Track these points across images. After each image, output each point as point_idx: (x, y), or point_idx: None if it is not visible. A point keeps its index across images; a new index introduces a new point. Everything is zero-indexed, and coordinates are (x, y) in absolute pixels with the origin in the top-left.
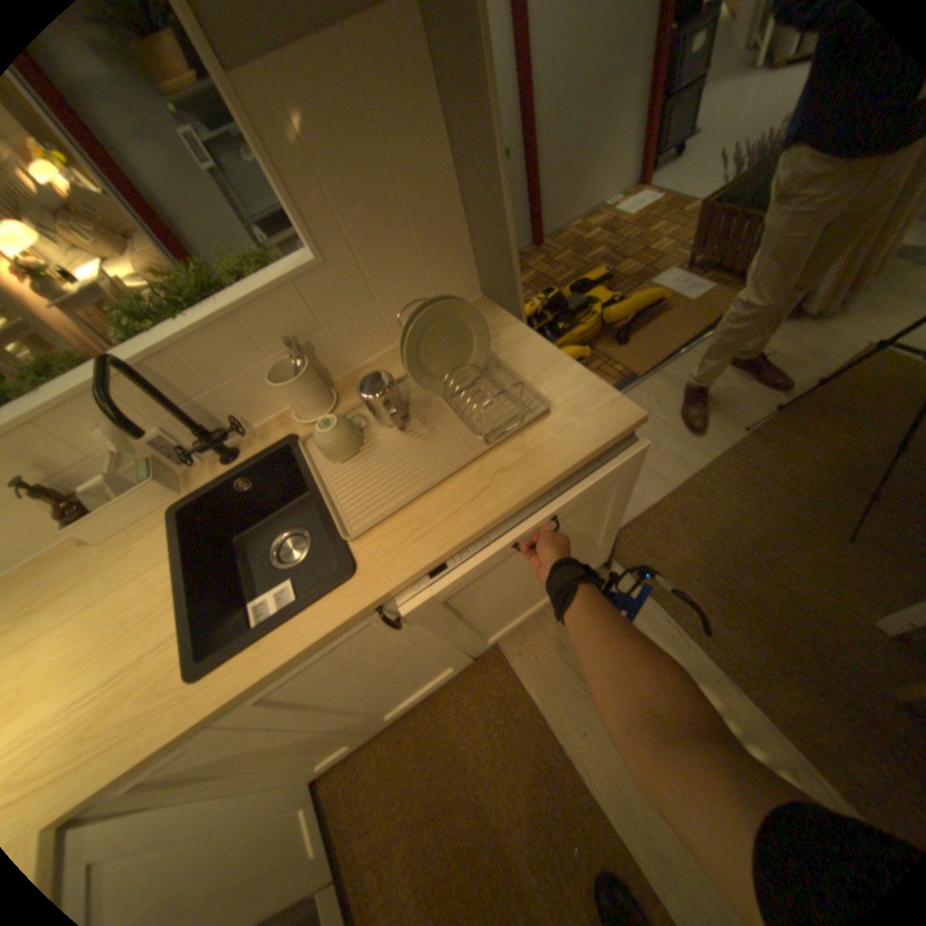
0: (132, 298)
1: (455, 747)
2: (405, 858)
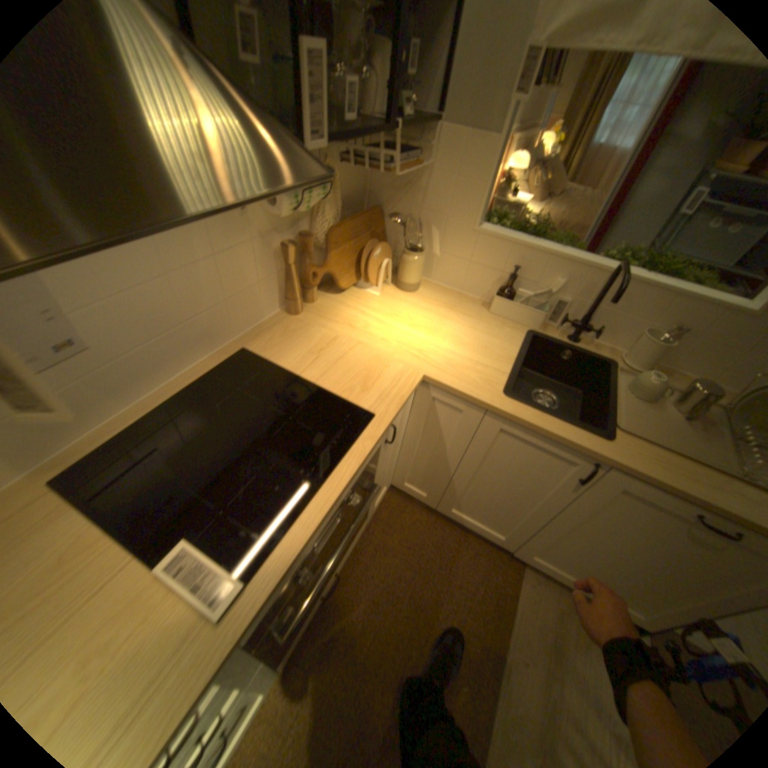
0: (643, 249)
1: (459, 569)
2: (393, 567)
